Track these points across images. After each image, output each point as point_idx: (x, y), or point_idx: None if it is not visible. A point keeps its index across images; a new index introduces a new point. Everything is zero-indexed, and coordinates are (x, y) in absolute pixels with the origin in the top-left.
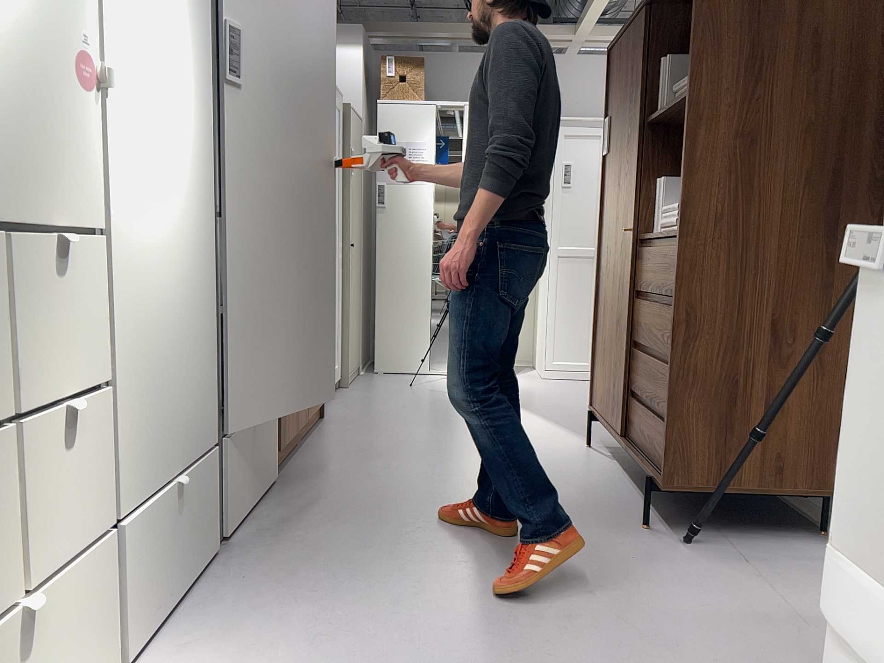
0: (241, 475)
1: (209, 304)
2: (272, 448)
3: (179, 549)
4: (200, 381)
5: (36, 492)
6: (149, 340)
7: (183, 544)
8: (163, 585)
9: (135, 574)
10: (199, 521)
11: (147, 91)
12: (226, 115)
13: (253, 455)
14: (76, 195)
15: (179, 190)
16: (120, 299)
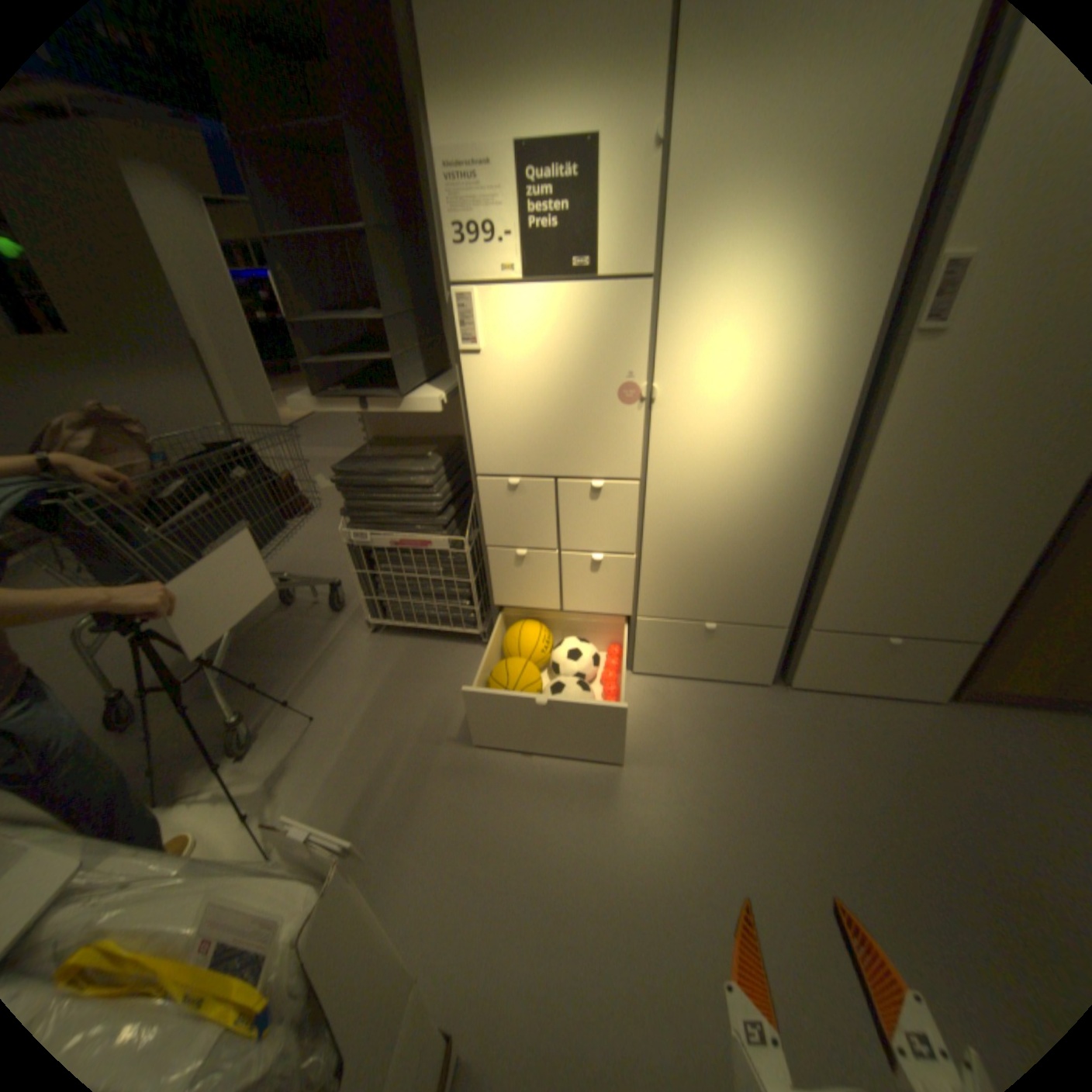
0: (841, 664)
1: (817, 535)
2: (943, 678)
3: (707, 658)
4: (771, 582)
5: (576, 581)
6: (692, 543)
7: (714, 658)
8: (684, 664)
9: (651, 644)
10: (744, 658)
11: (724, 385)
12: (920, 365)
13: (880, 663)
14: (621, 463)
15: (768, 451)
16: (661, 517)
